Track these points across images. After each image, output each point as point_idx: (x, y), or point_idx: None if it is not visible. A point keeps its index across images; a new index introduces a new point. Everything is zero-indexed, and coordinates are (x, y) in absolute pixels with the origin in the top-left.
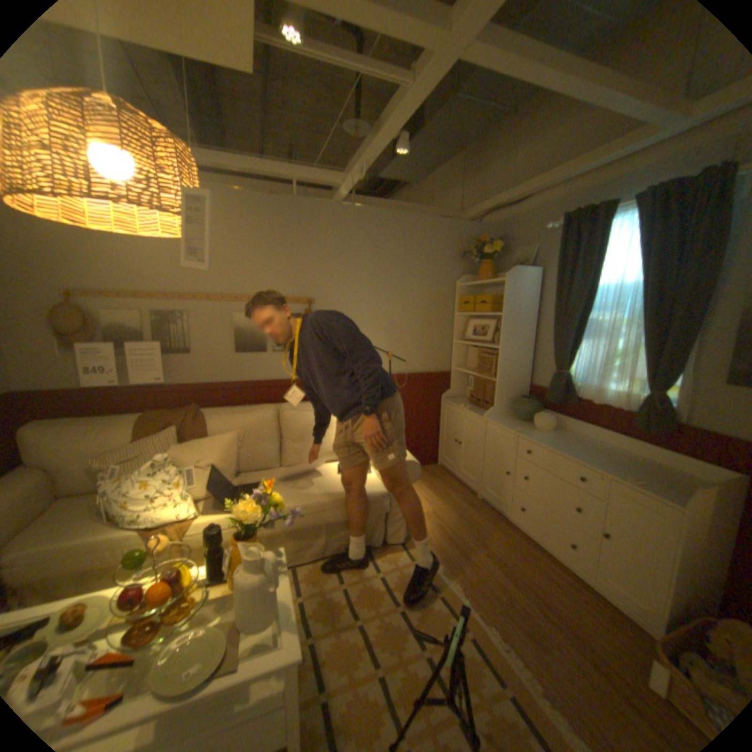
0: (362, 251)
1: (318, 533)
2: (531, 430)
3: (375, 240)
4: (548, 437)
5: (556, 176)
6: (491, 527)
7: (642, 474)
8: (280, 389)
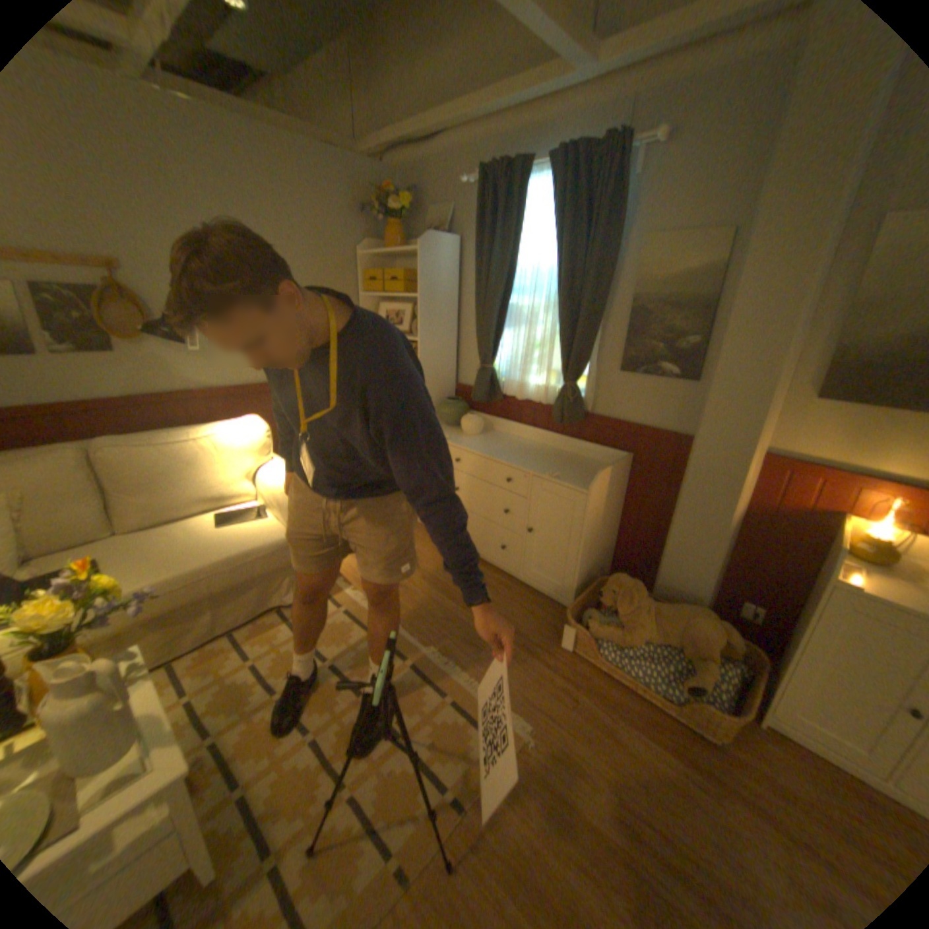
0: (196, 182)
1: (198, 611)
2: (458, 436)
3: (217, 165)
4: (475, 441)
5: (467, 109)
6: (425, 548)
7: (557, 465)
8: (85, 417)
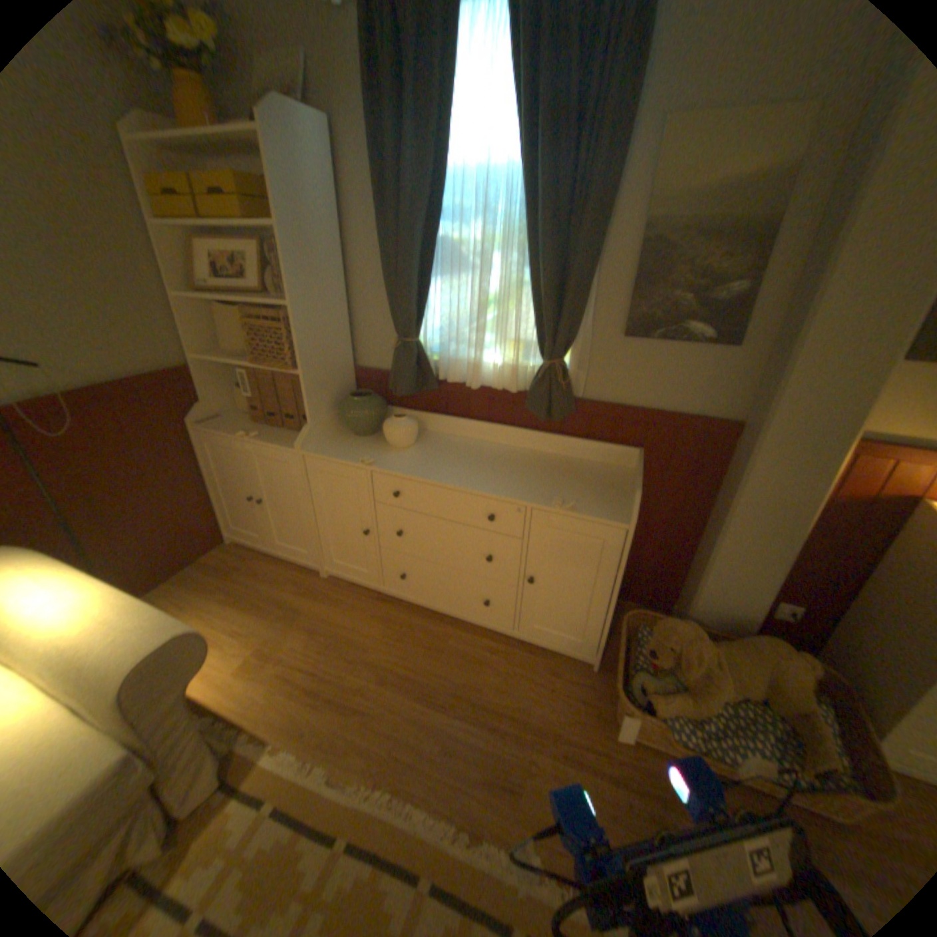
0: None
1: None
2: (385, 450)
3: None
4: (416, 456)
5: None
6: (363, 620)
7: (554, 482)
8: None
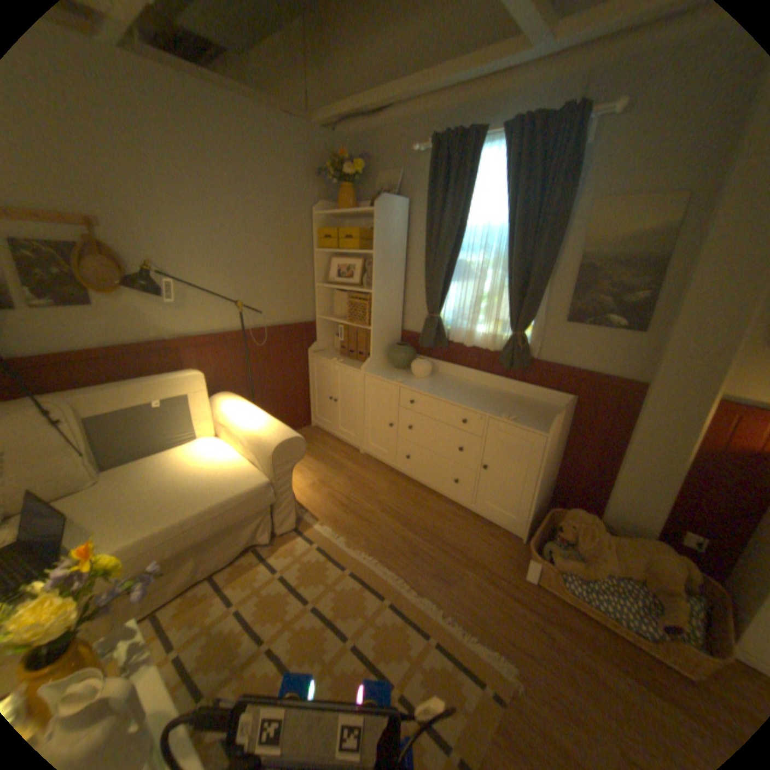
0: (173, 144)
1: (181, 558)
2: (409, 378)
3: (192, 129)
4: (426, 383)
5: (422, 85)
6: (379, 480)
7: (508, 407)
8: (64, 366)
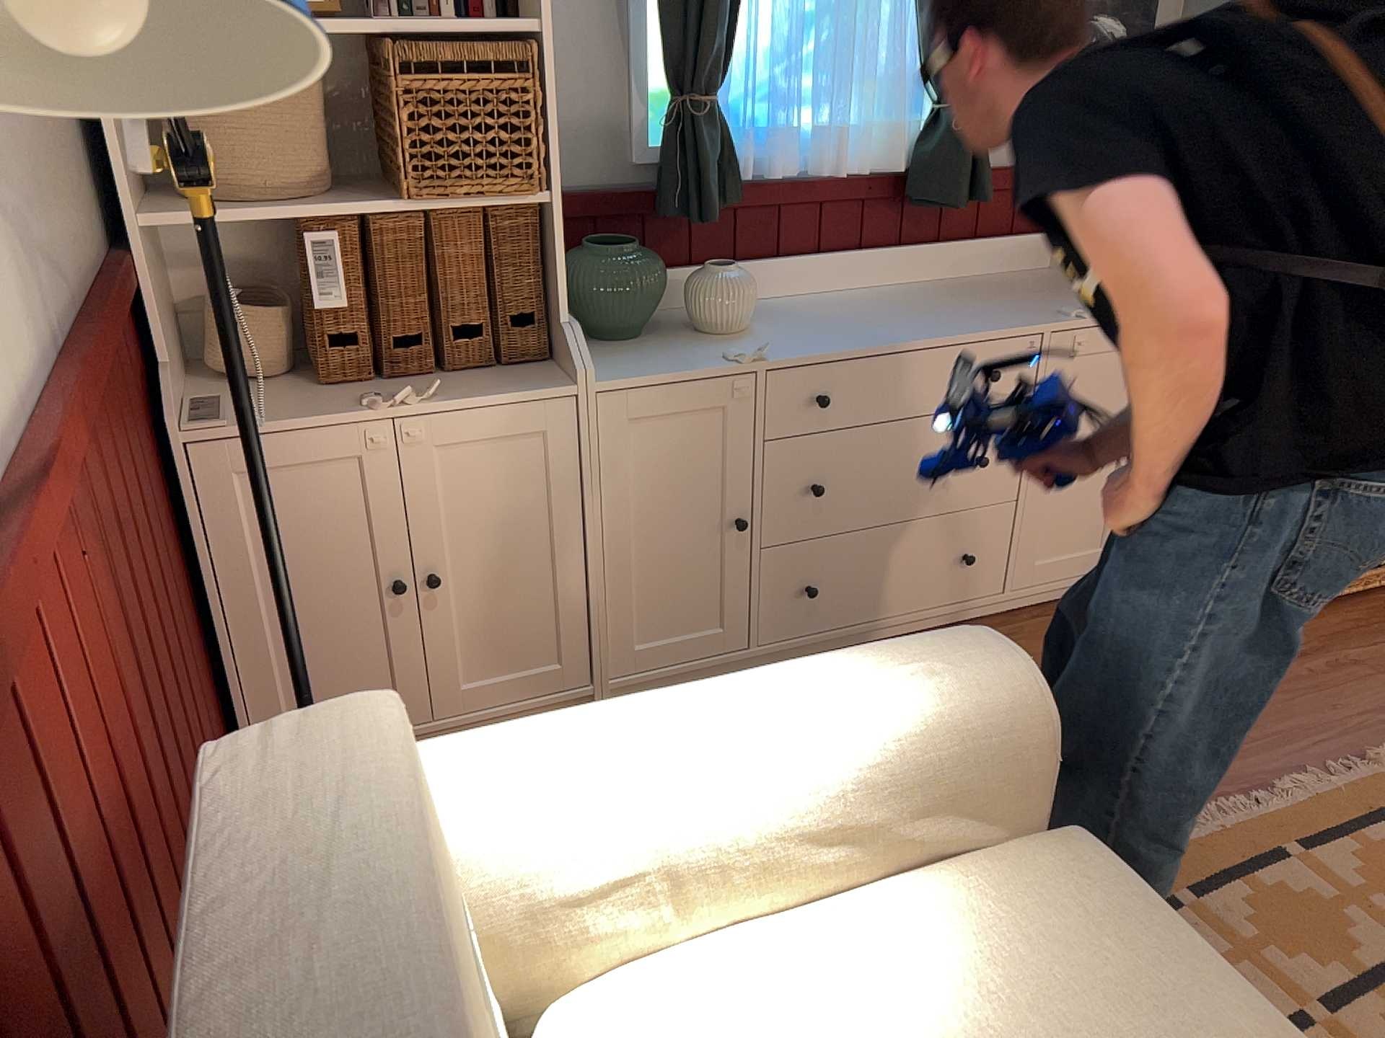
0: None
1: None
2: (725, 341)
3: None
4: (789, 332)
5: None
6: None
7: (1017, 302)
8: None
